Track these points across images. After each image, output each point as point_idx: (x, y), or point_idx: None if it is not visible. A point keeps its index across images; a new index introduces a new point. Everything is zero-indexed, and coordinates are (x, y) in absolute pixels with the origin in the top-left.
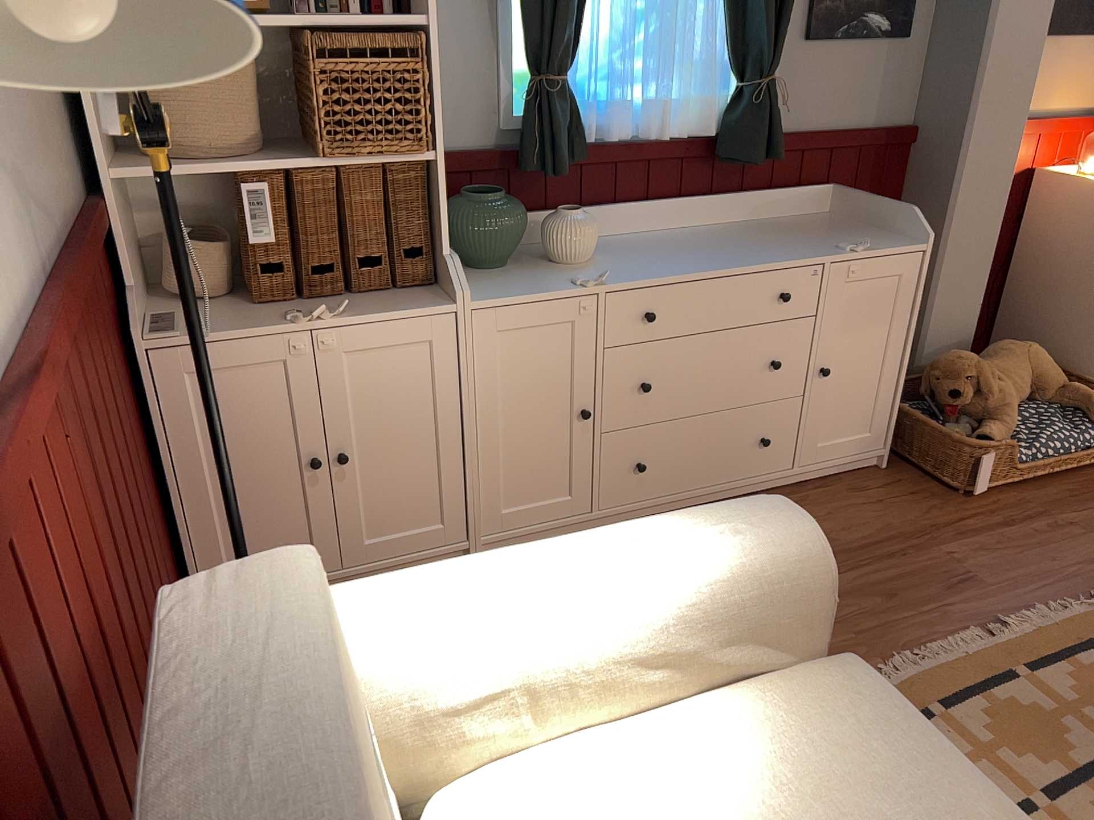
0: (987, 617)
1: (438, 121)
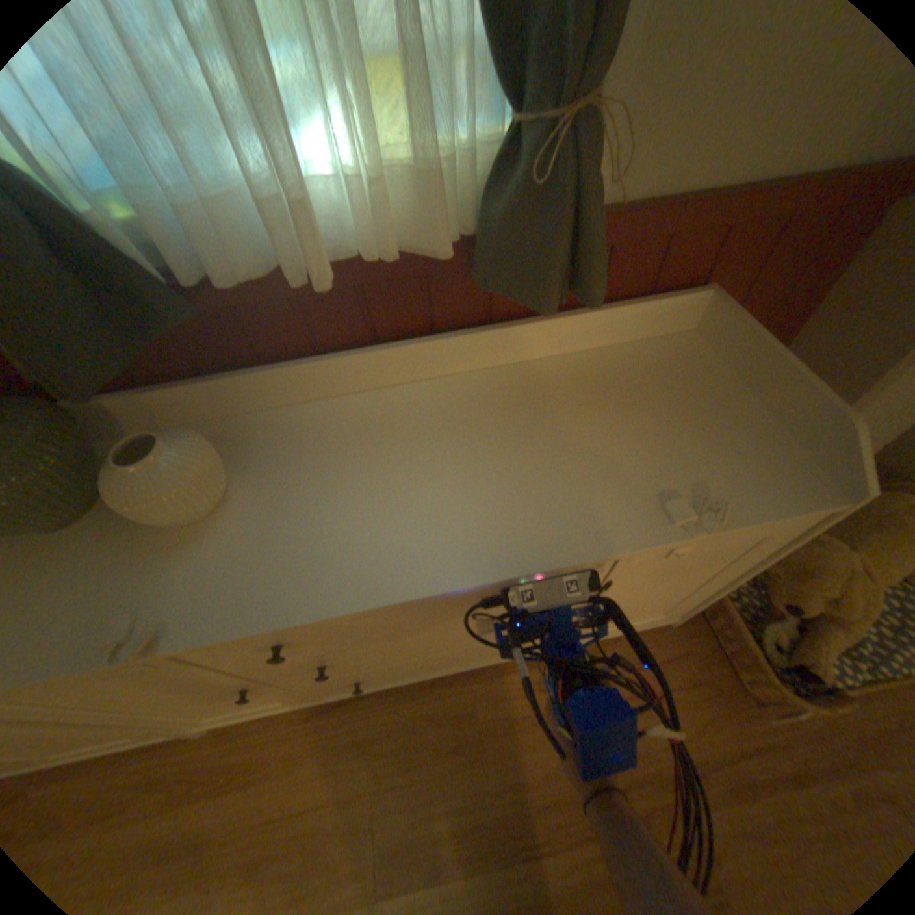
0: None
1: None
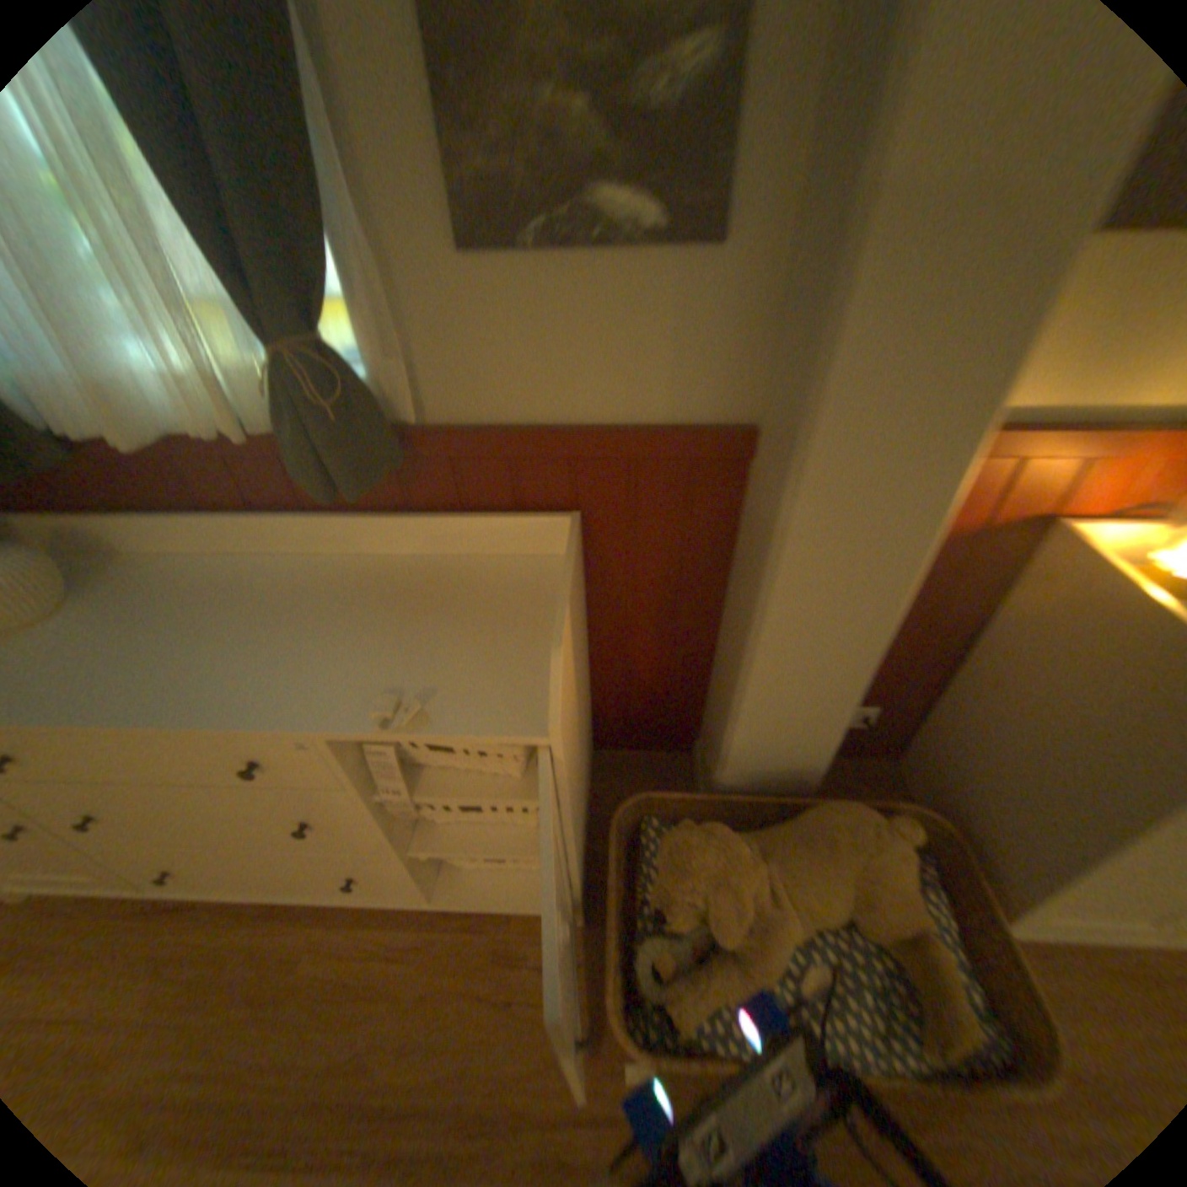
0: None
1: None
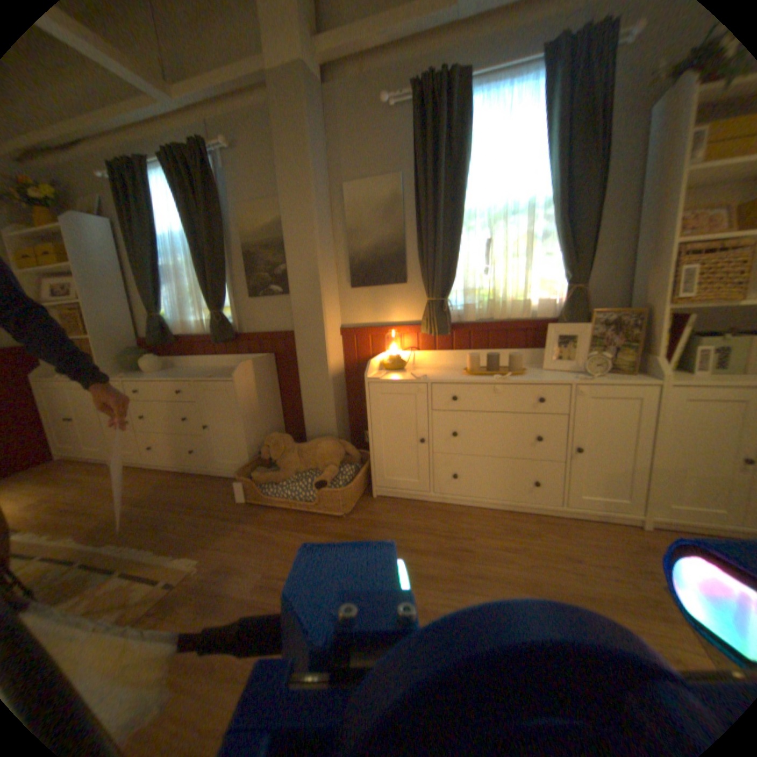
0: (128, 544)
1: (88, 327)
